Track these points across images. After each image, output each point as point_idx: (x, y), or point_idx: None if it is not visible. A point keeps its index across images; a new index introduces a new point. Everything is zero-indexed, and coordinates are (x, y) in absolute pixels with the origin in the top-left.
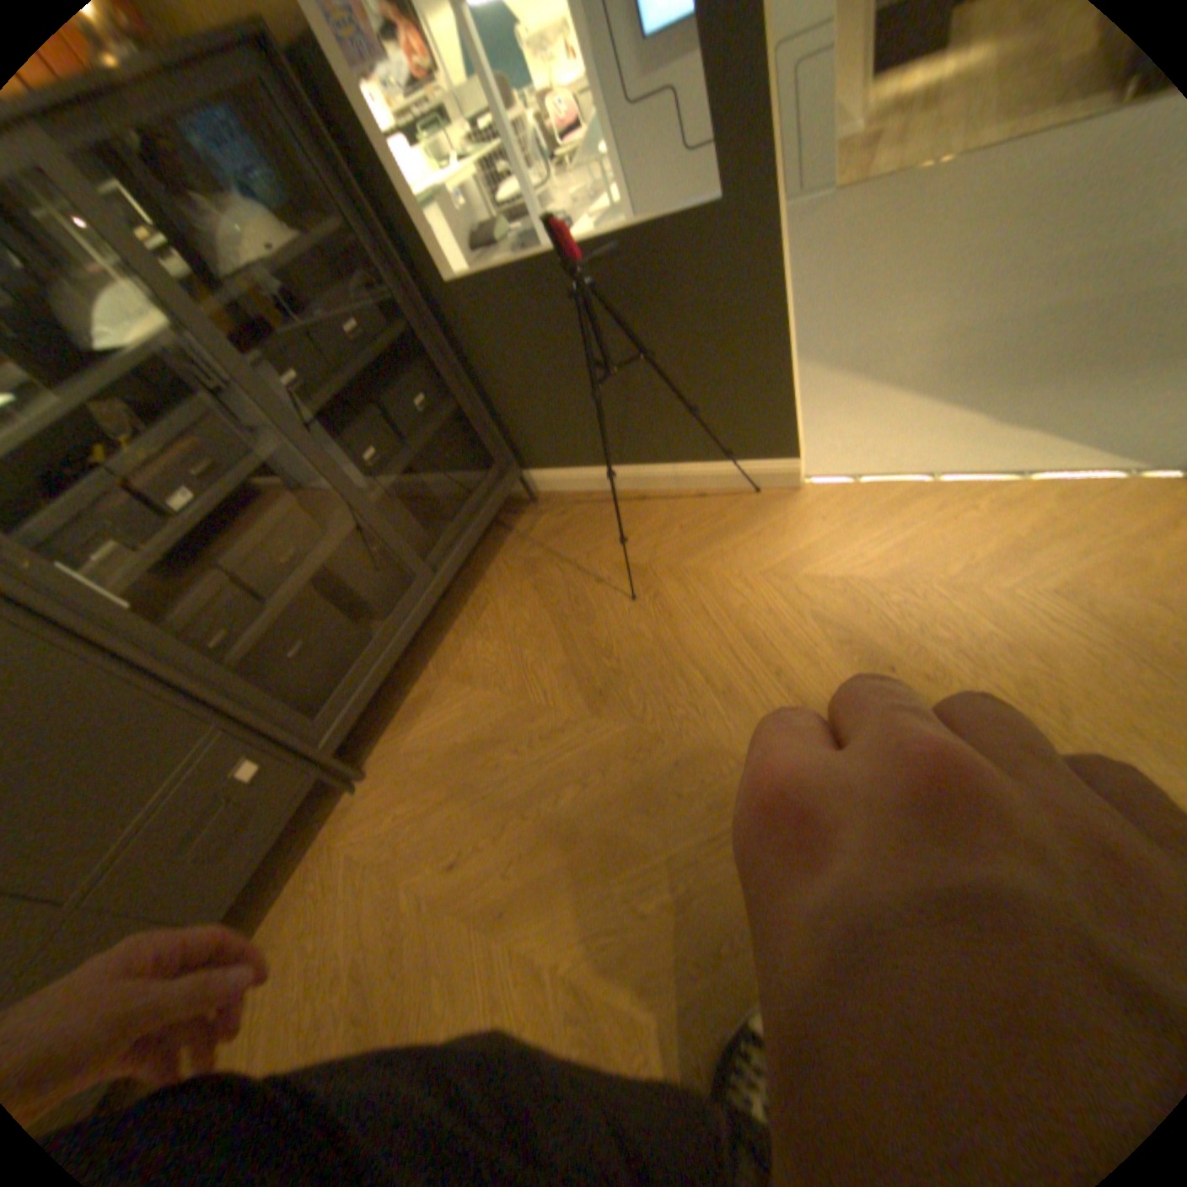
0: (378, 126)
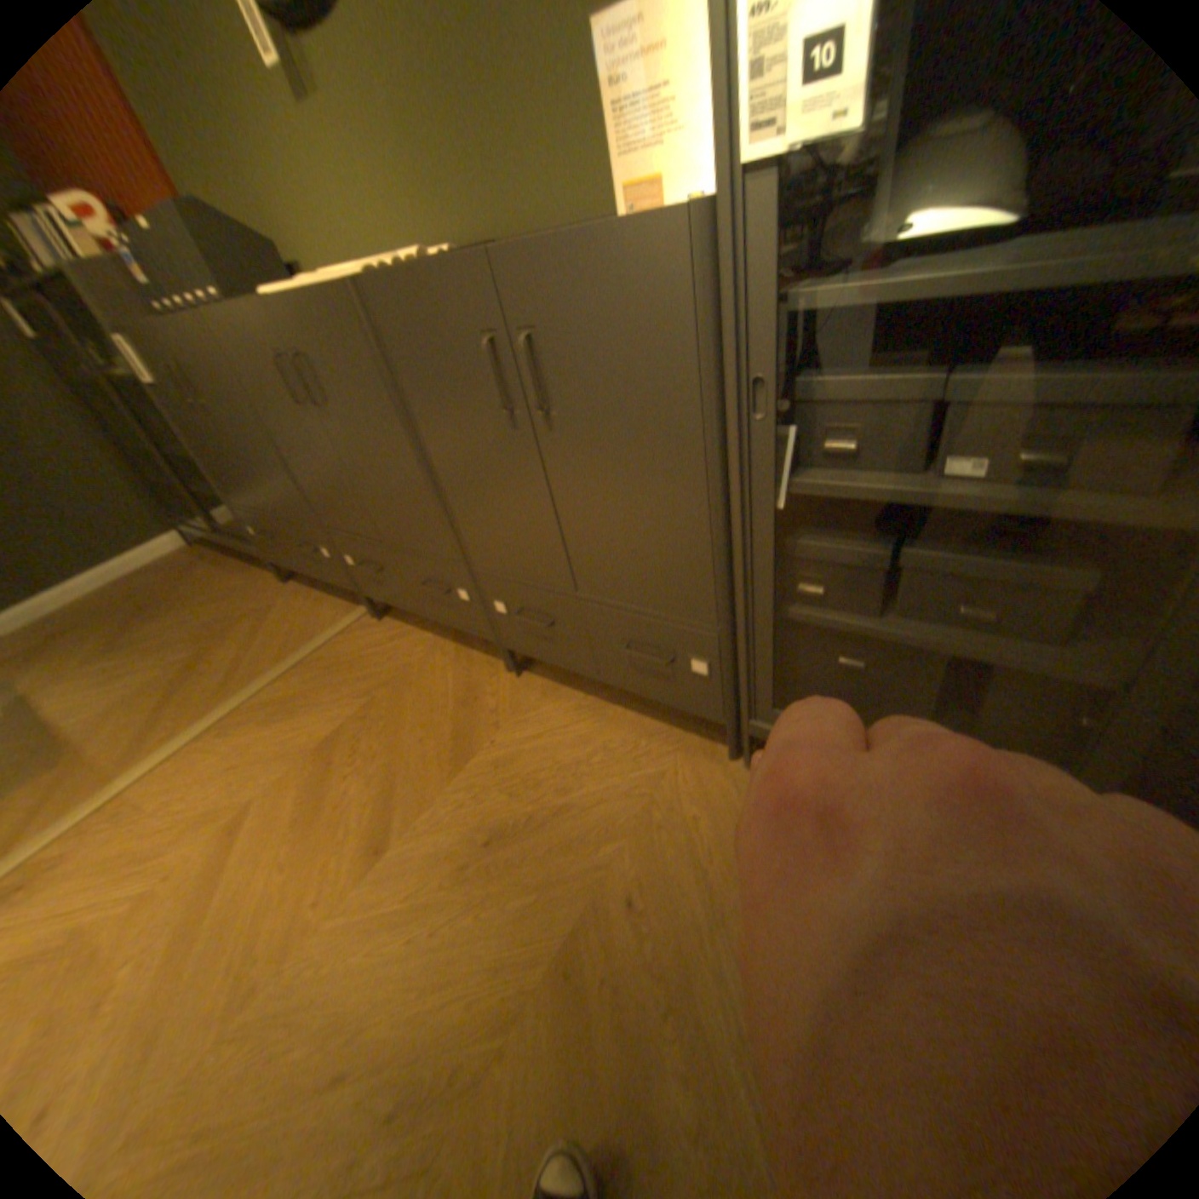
0: None
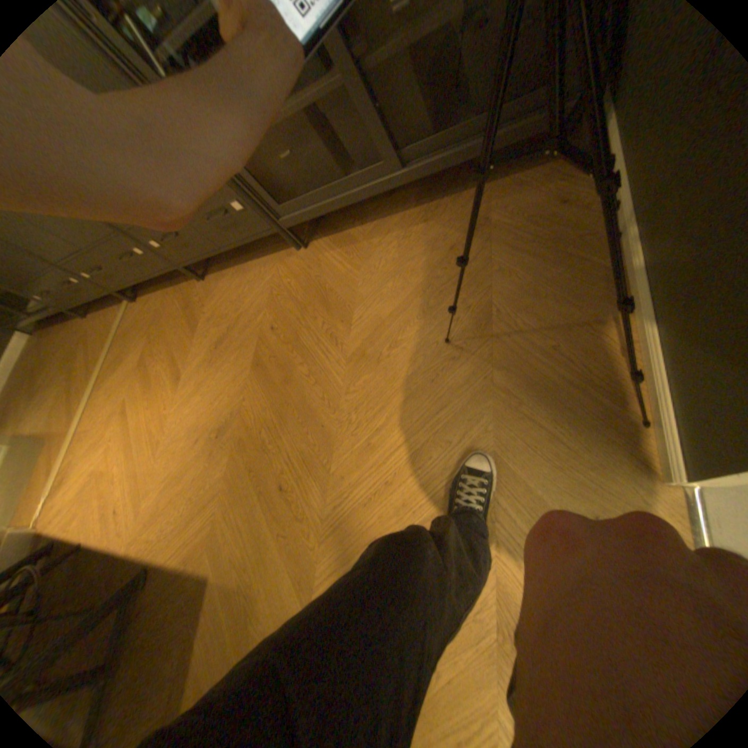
0: None
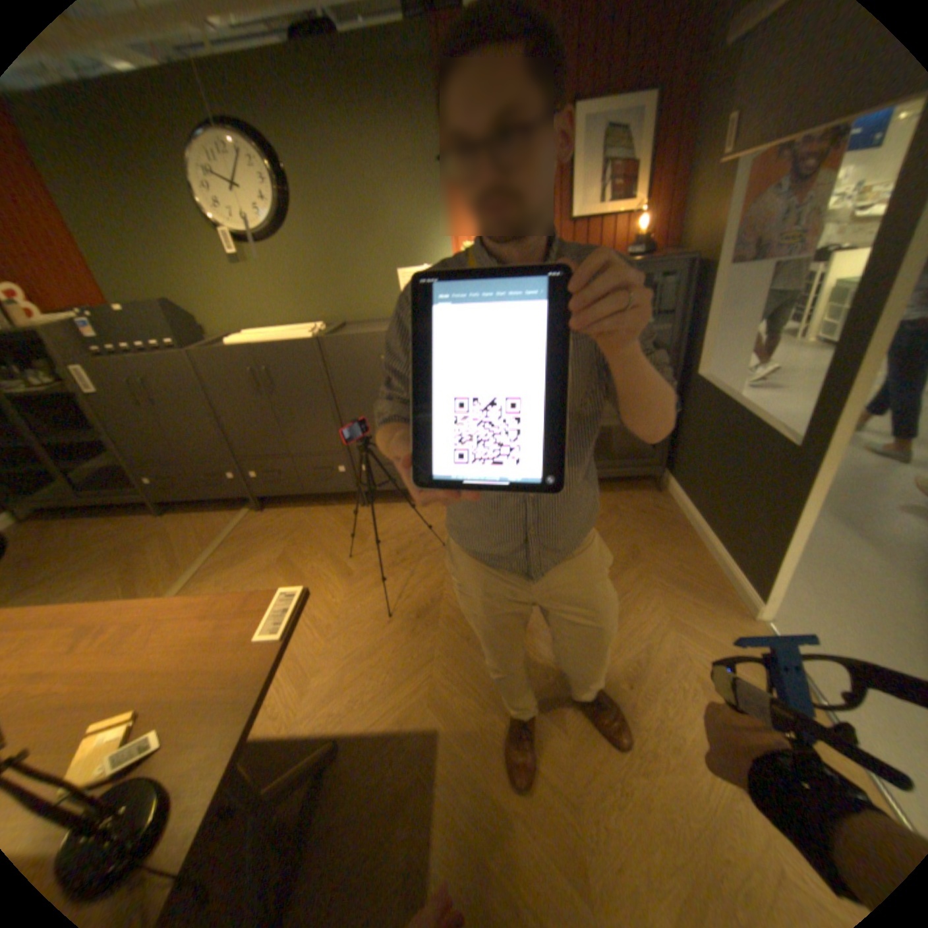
0: (719, 305)
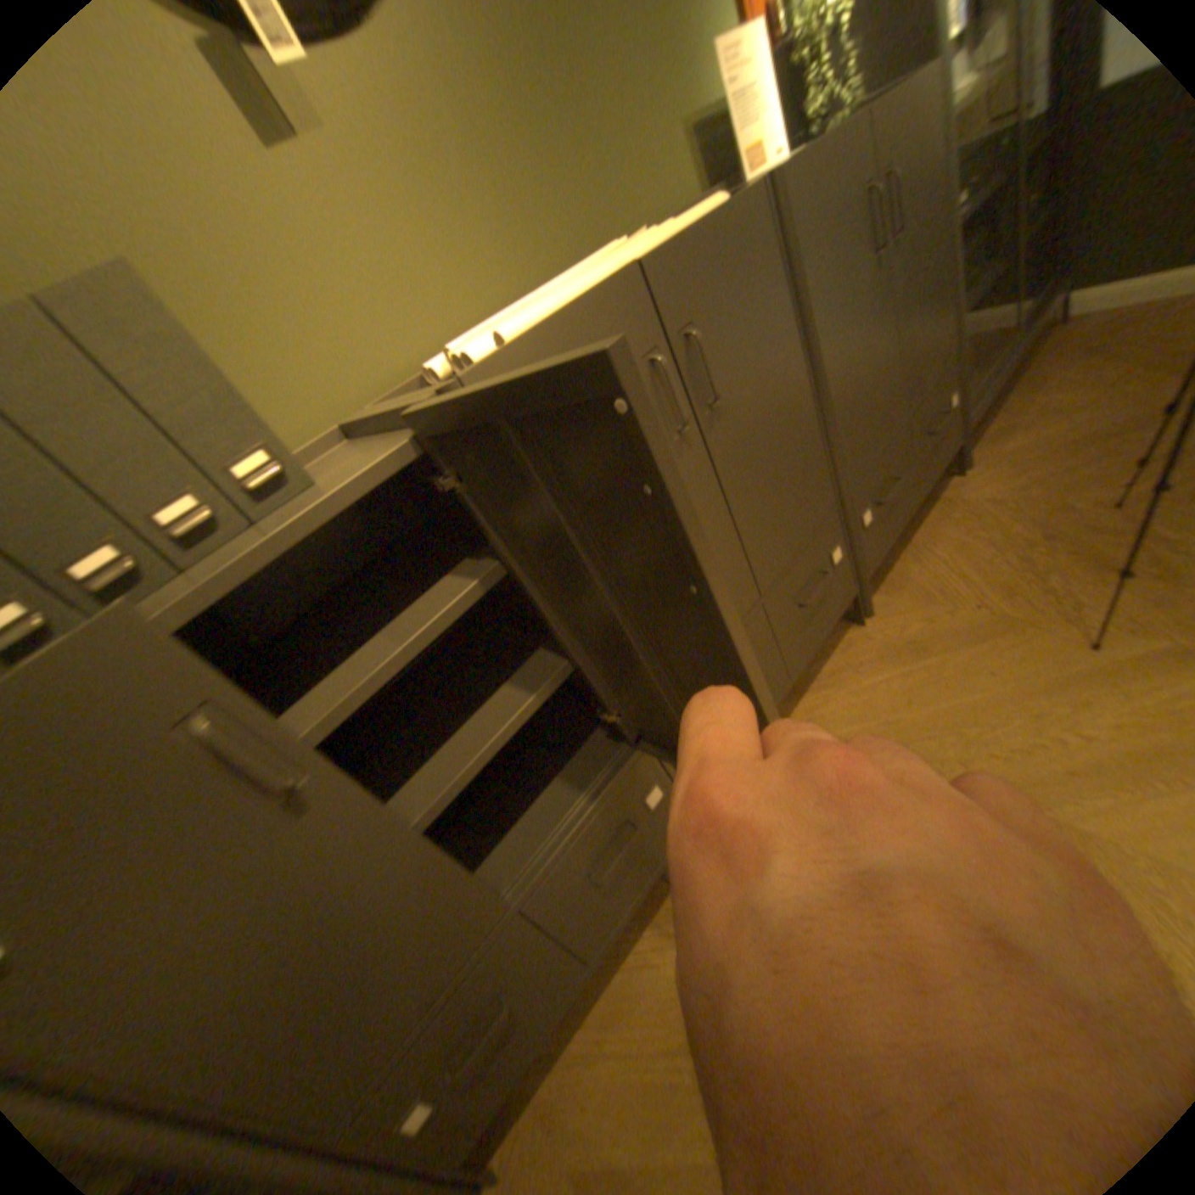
0: None
